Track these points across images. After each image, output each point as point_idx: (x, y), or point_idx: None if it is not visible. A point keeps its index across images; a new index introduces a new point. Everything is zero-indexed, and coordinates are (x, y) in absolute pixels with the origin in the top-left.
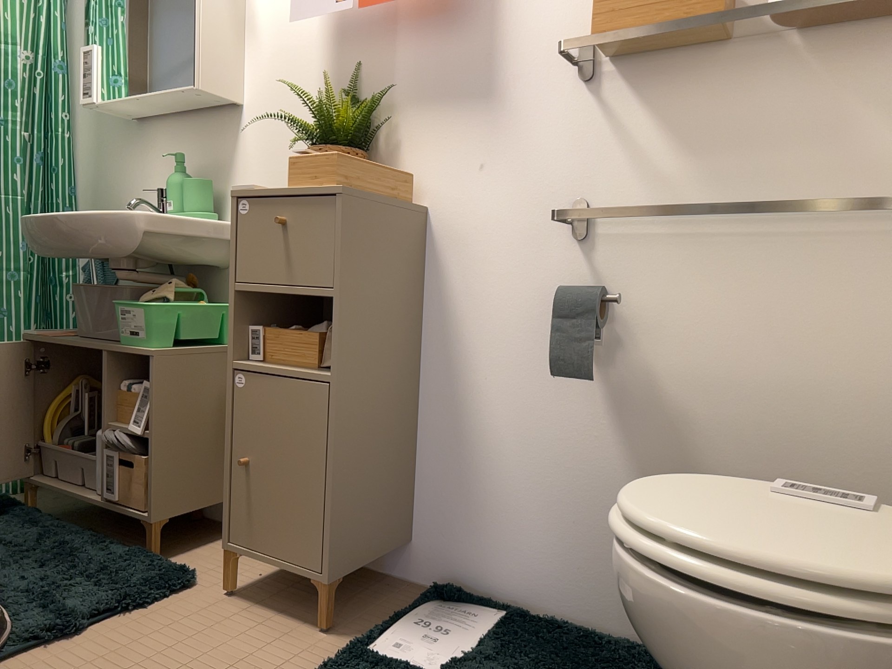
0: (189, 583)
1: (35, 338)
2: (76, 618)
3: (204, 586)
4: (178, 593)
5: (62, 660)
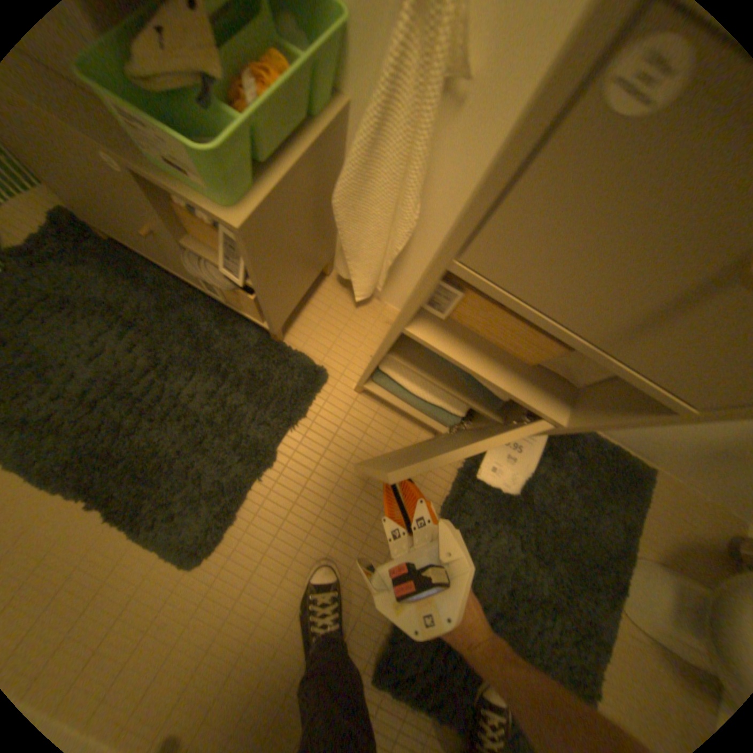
0: (328, 384)
1: None
2: (270, 455)
3: (337, 378)
4: (323, 393)
5: (282, 494)
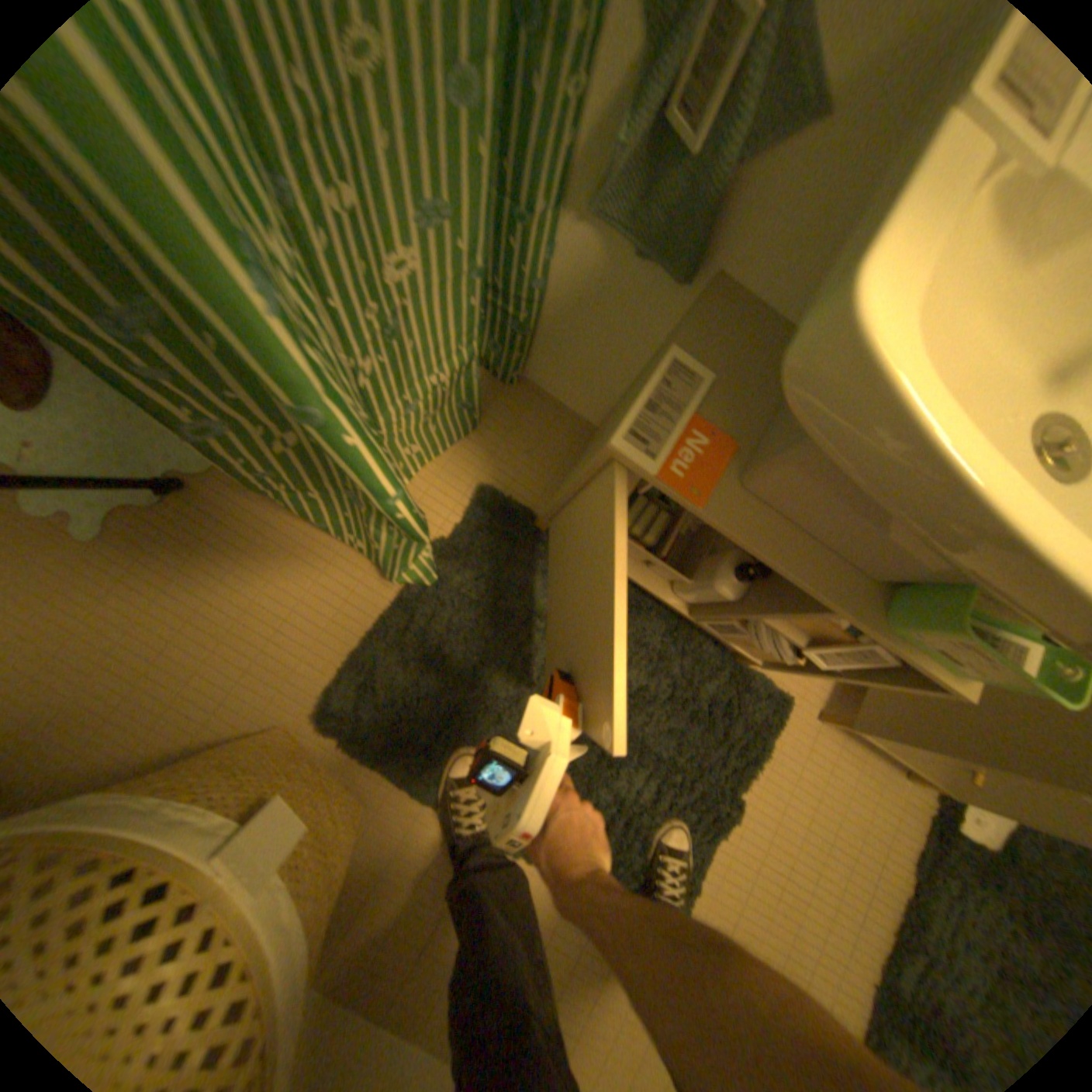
0: (794, 716)
1: (645, 474)
2: (744, 811)
3: (799, 705)
4: (786, 725)
5: (751, 854)
